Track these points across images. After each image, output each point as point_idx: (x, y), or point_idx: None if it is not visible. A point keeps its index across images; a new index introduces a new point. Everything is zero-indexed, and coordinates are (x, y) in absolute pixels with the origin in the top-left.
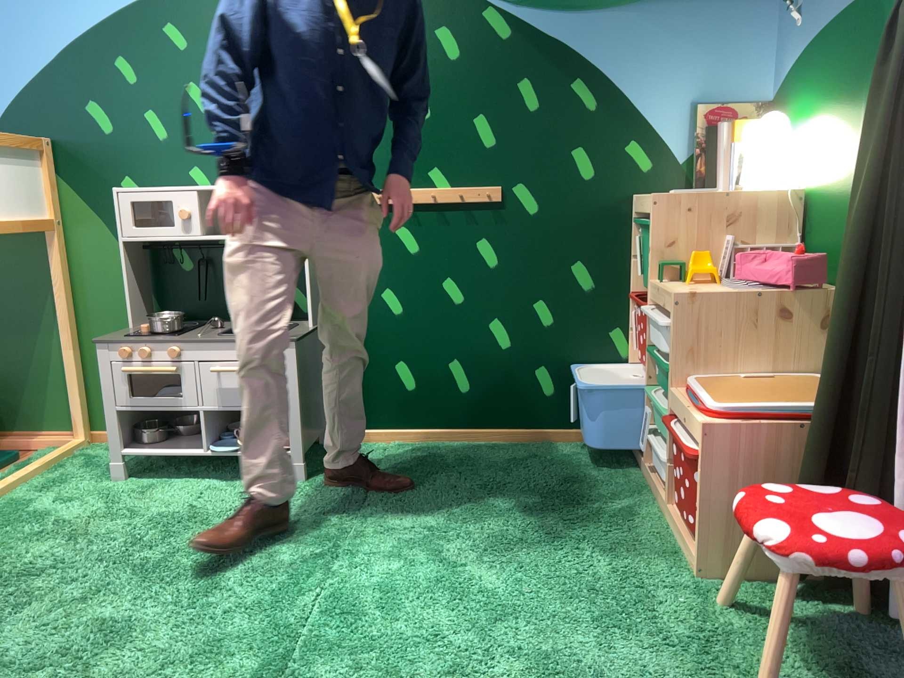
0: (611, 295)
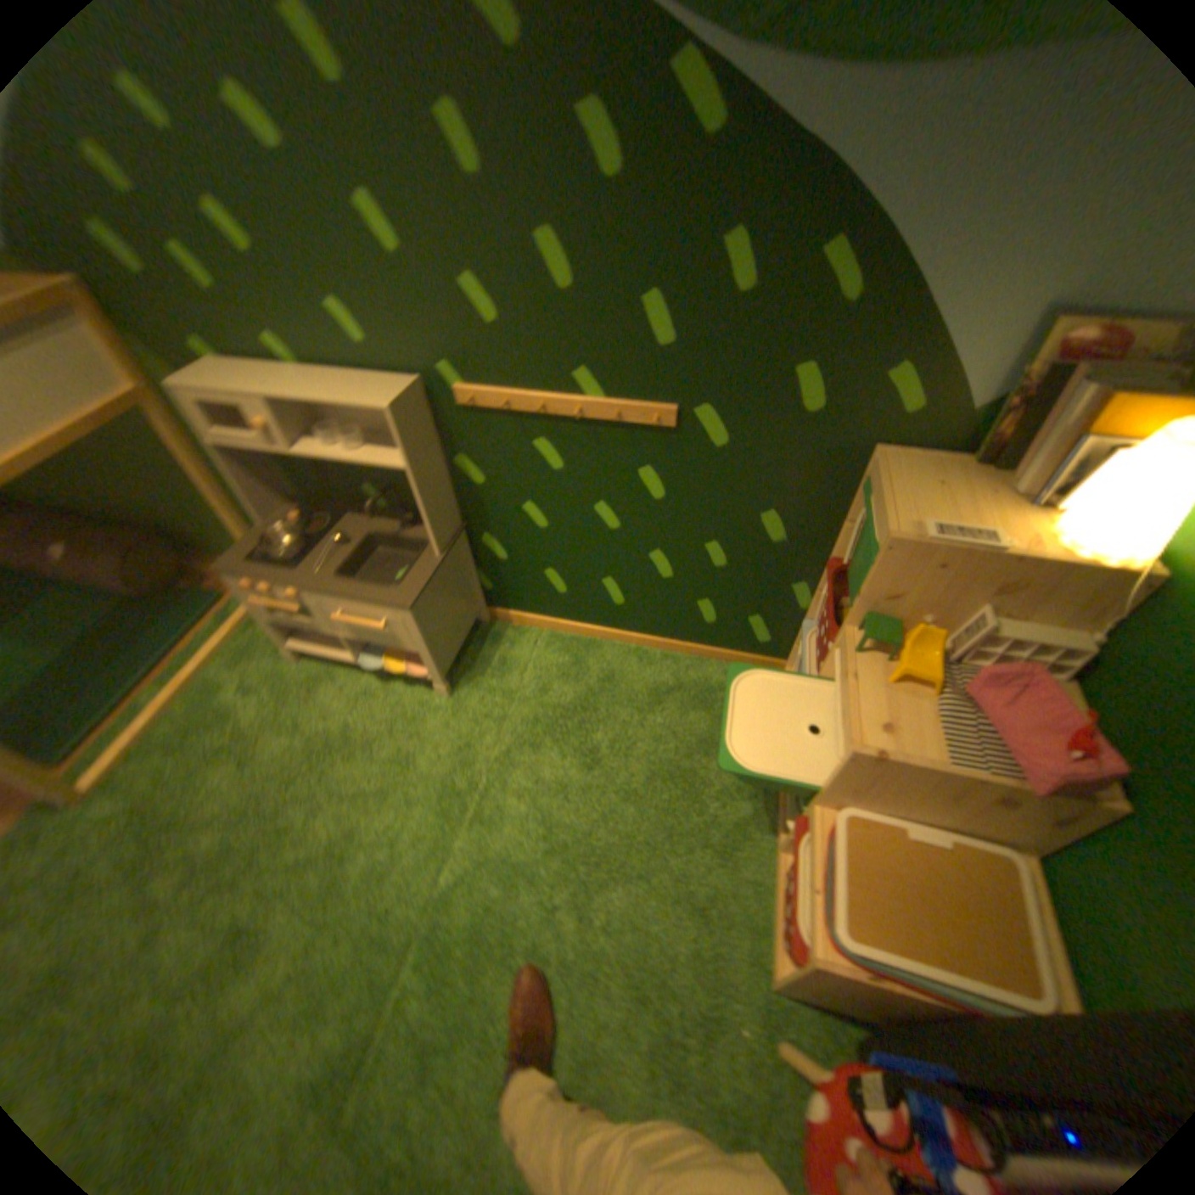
0: (806, 554)
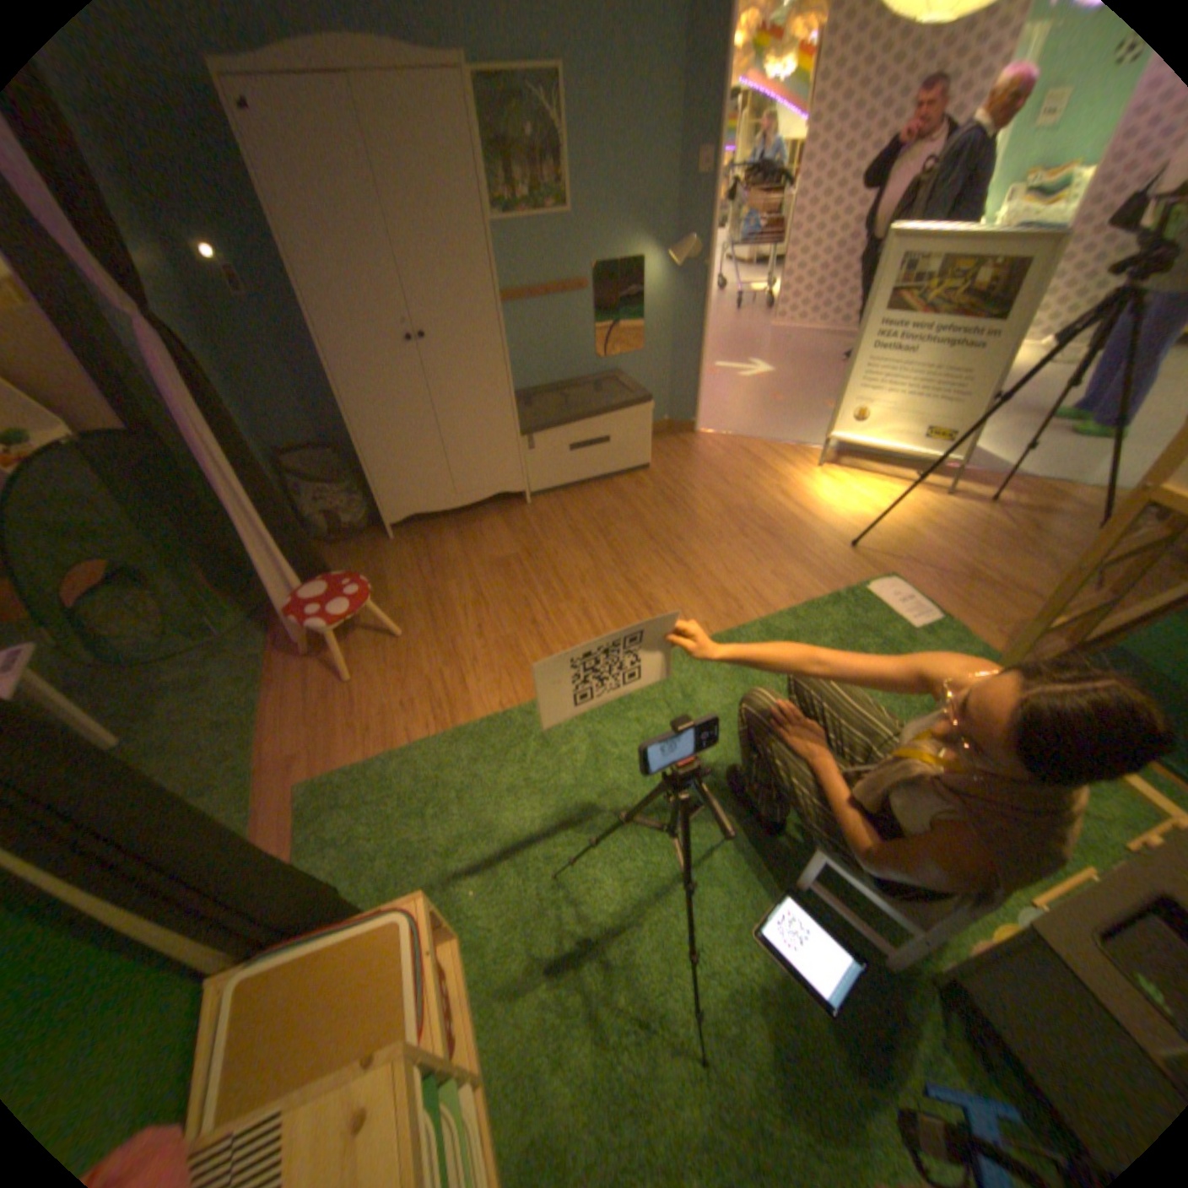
0: None
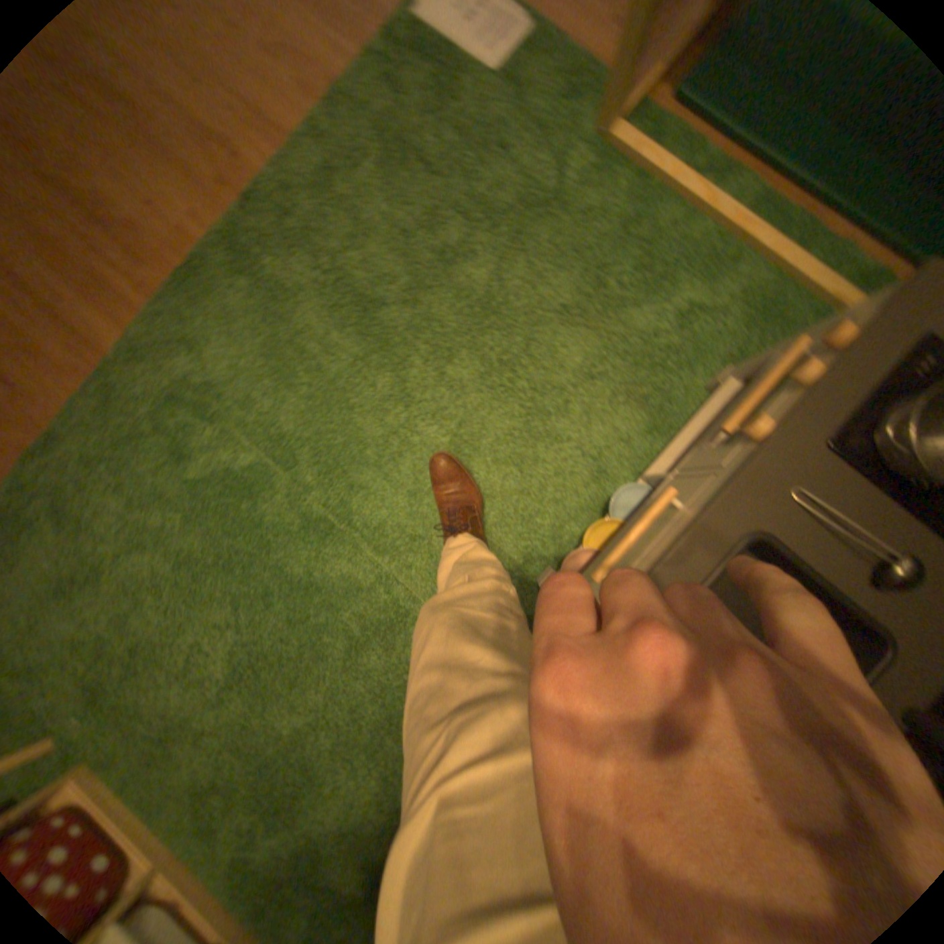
0: None
